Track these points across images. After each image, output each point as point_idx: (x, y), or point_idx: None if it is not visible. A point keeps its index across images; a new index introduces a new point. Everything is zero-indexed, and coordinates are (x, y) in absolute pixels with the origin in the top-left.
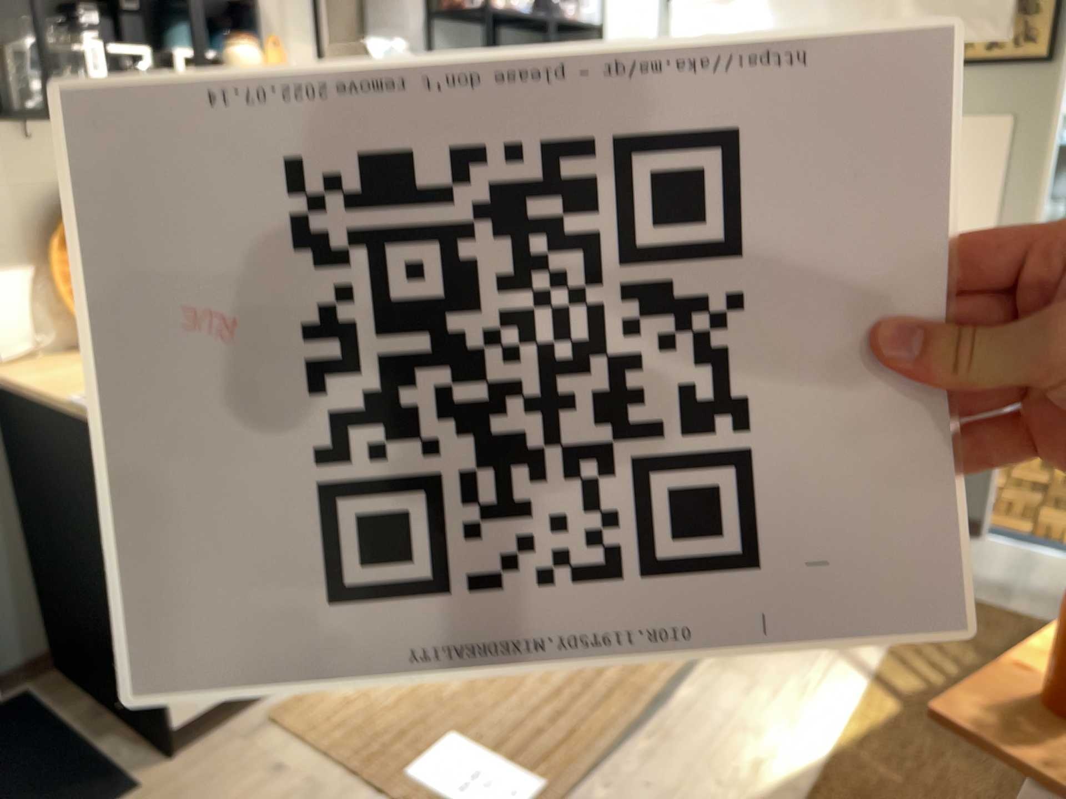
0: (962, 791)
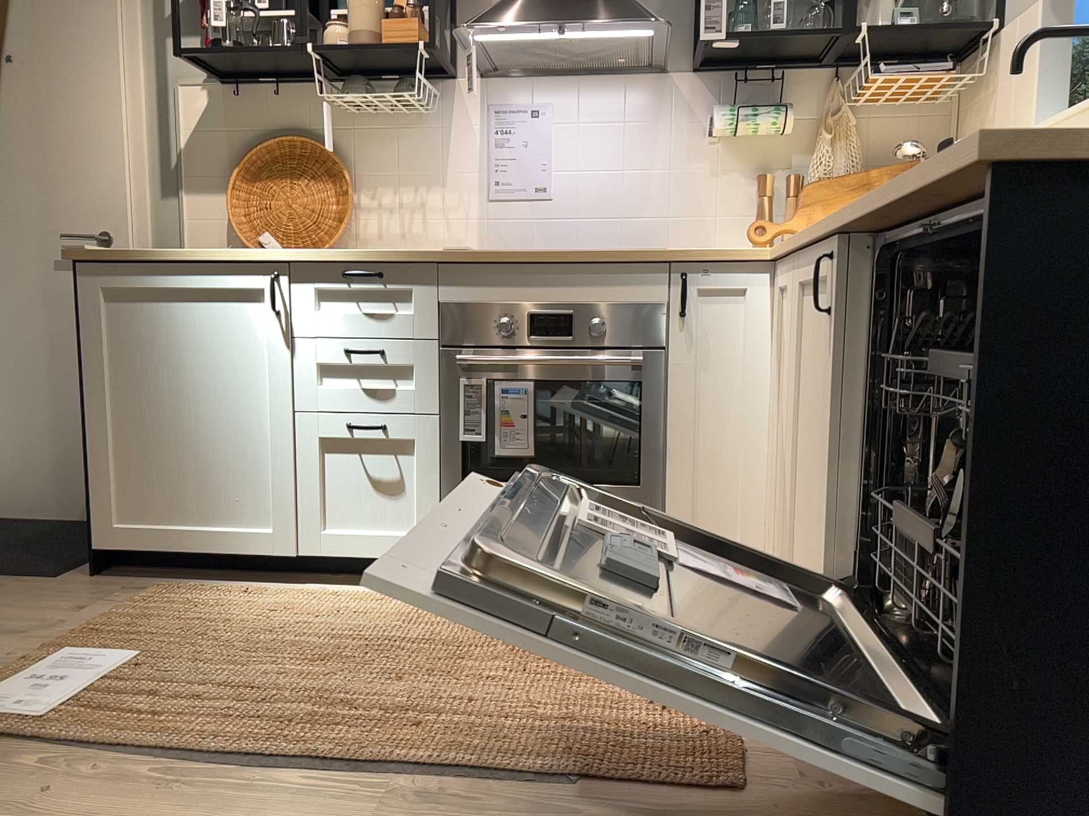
0: None
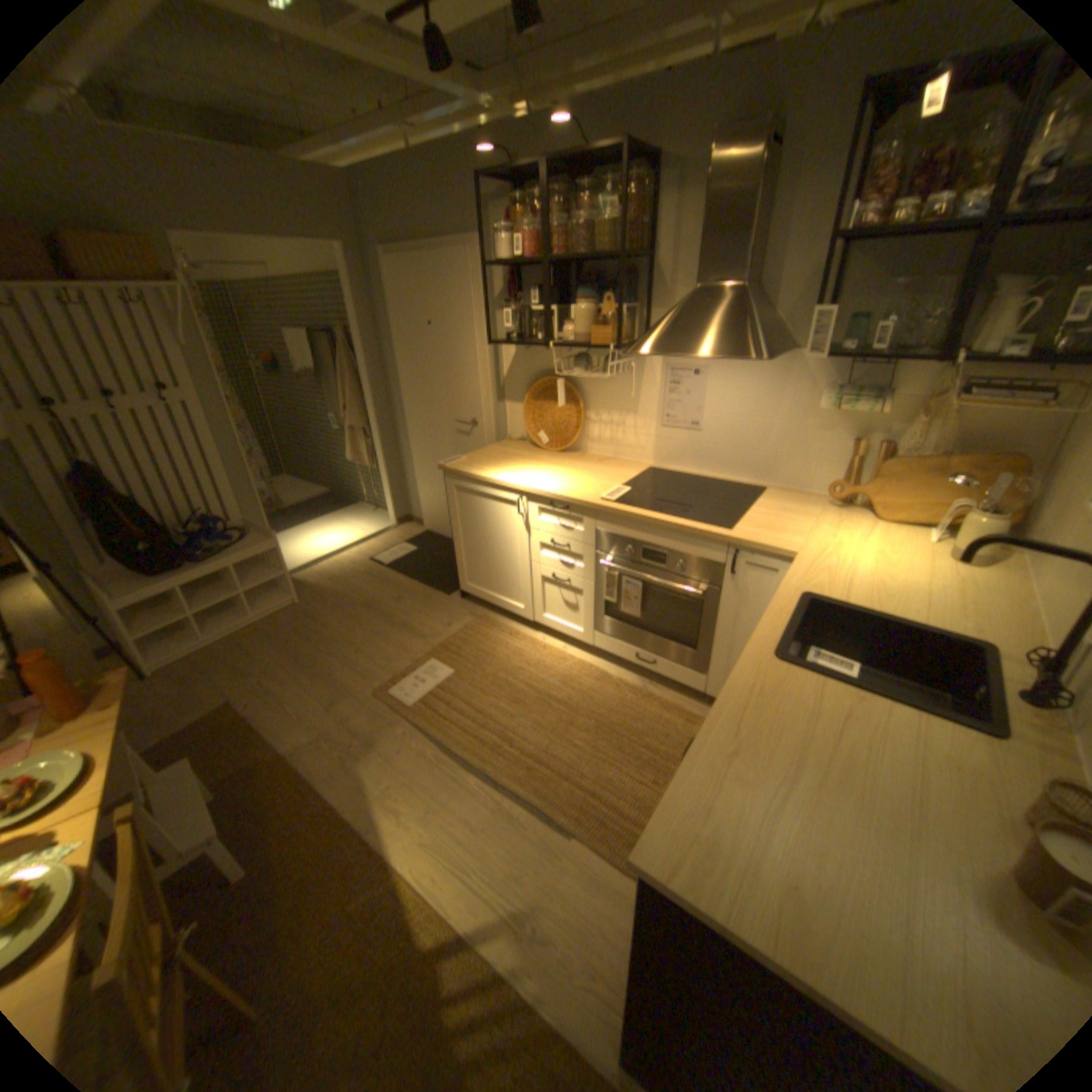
0: (325, 955)
